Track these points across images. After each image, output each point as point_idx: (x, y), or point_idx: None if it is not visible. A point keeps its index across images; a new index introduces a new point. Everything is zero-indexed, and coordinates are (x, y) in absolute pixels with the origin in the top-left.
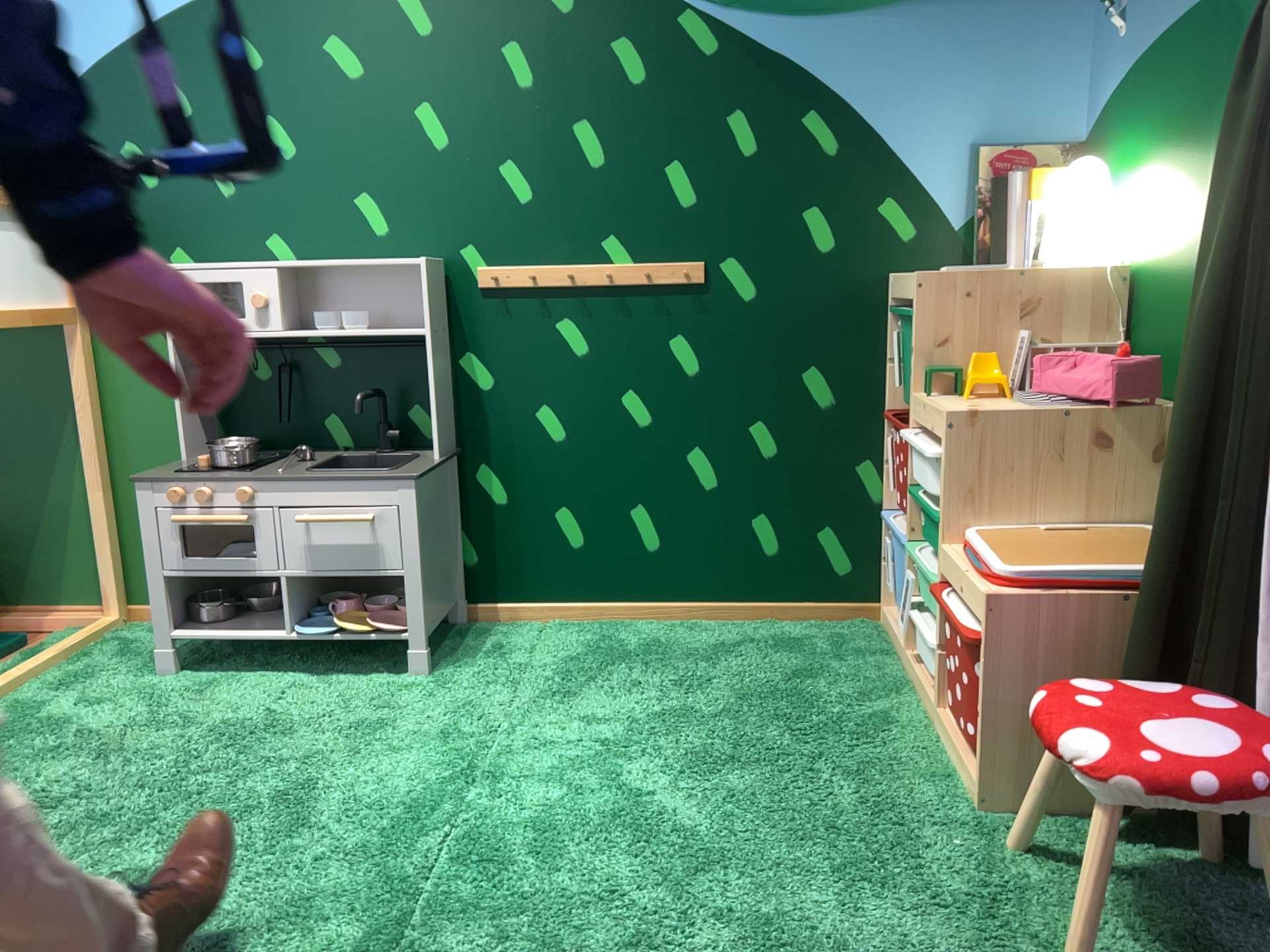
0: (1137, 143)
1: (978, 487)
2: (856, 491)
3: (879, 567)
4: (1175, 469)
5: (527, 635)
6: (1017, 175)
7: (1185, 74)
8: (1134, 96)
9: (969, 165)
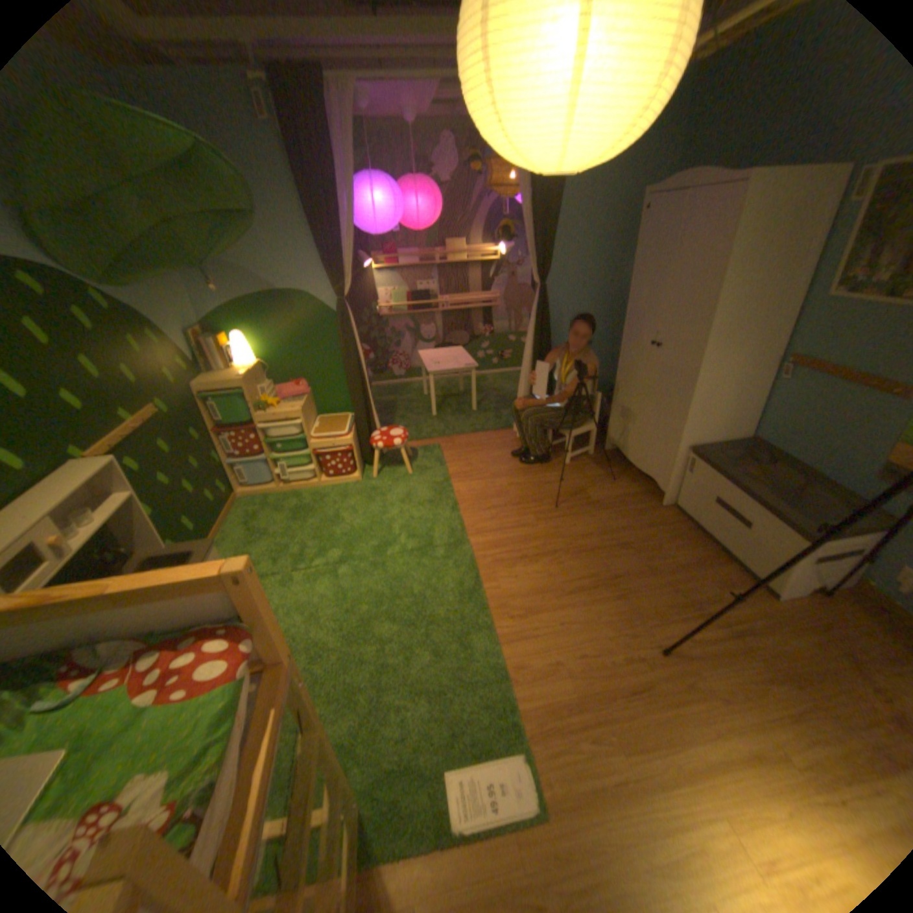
0: (243, 326)
1: (307, 425)
2: (214, 463)
3: (228, 482)
4: (355, 398)
5: None
6: (196, 338)
7: (265, 309)
8: (233, 311)
9: (184, 338)
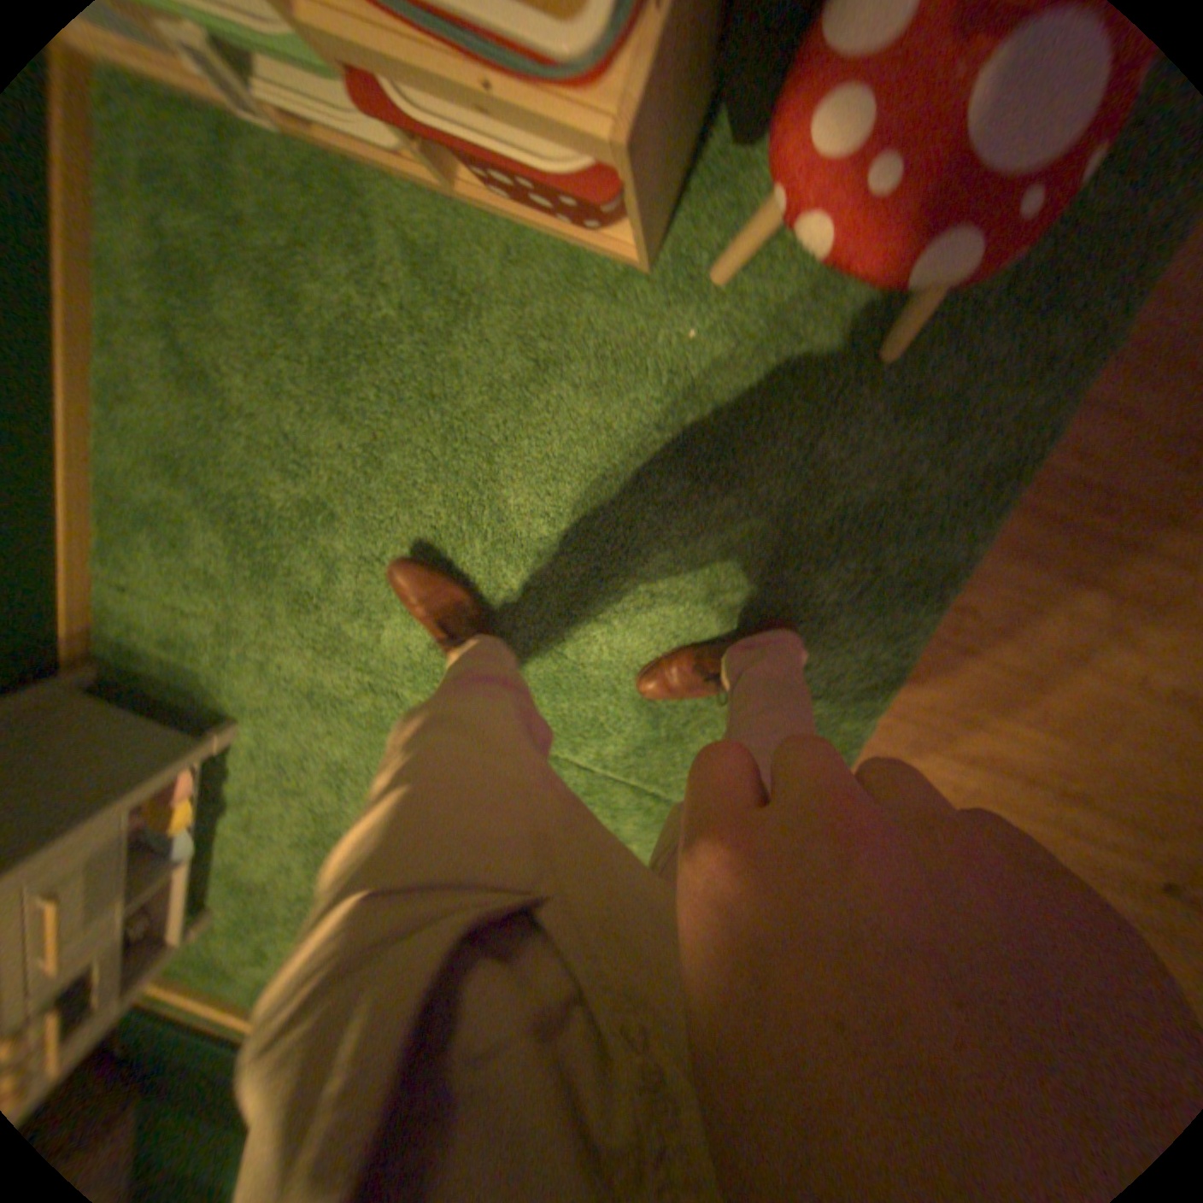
0: None
1: None
2: None
3: None
4: None
5: (128, 599)
6: None
7: None
8: None
9: None
